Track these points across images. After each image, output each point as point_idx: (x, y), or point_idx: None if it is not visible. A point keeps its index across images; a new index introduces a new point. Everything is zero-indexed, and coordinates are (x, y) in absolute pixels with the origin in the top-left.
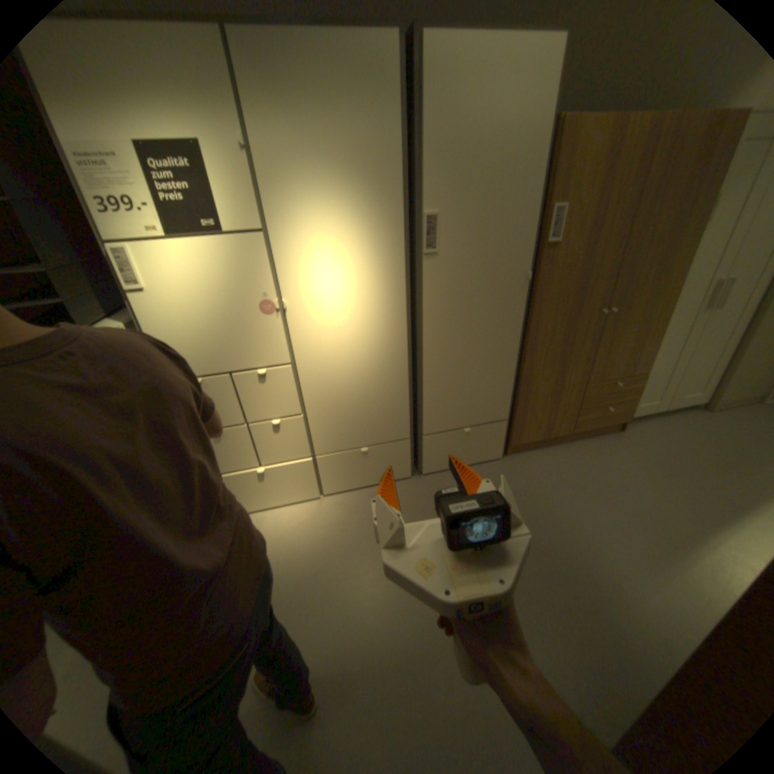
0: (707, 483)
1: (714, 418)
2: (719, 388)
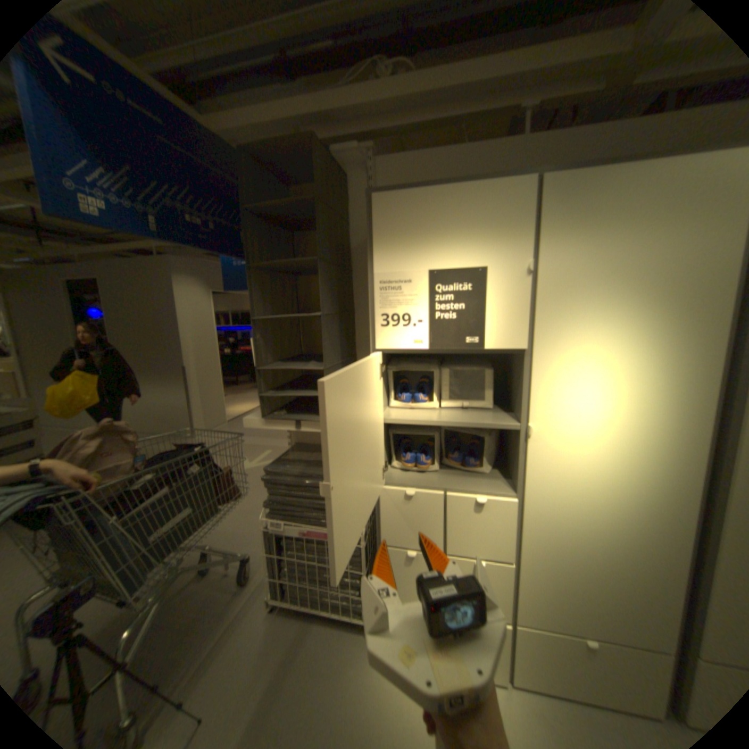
0: None
1: None
2: None
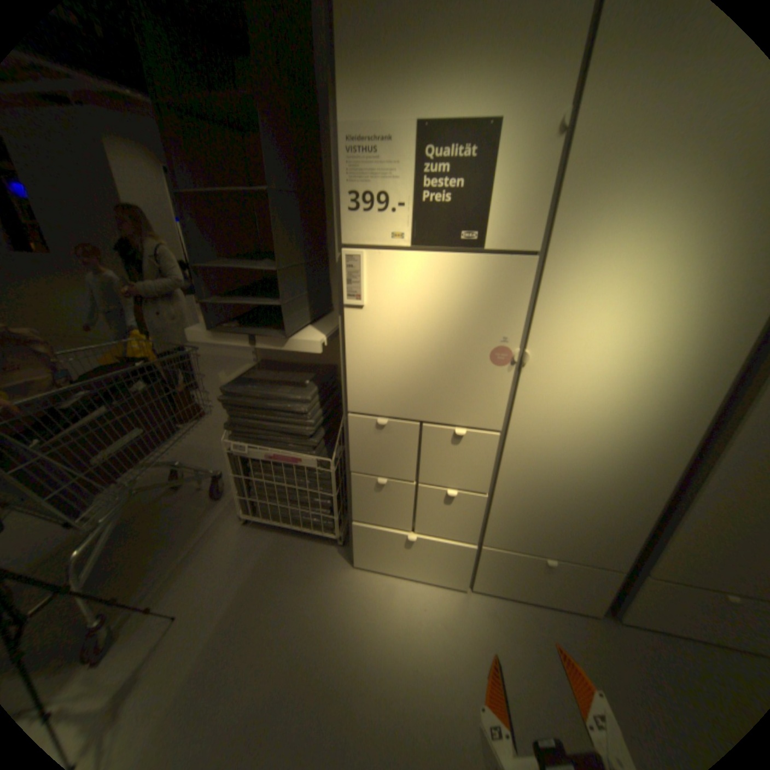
0: None
1: None
2: None
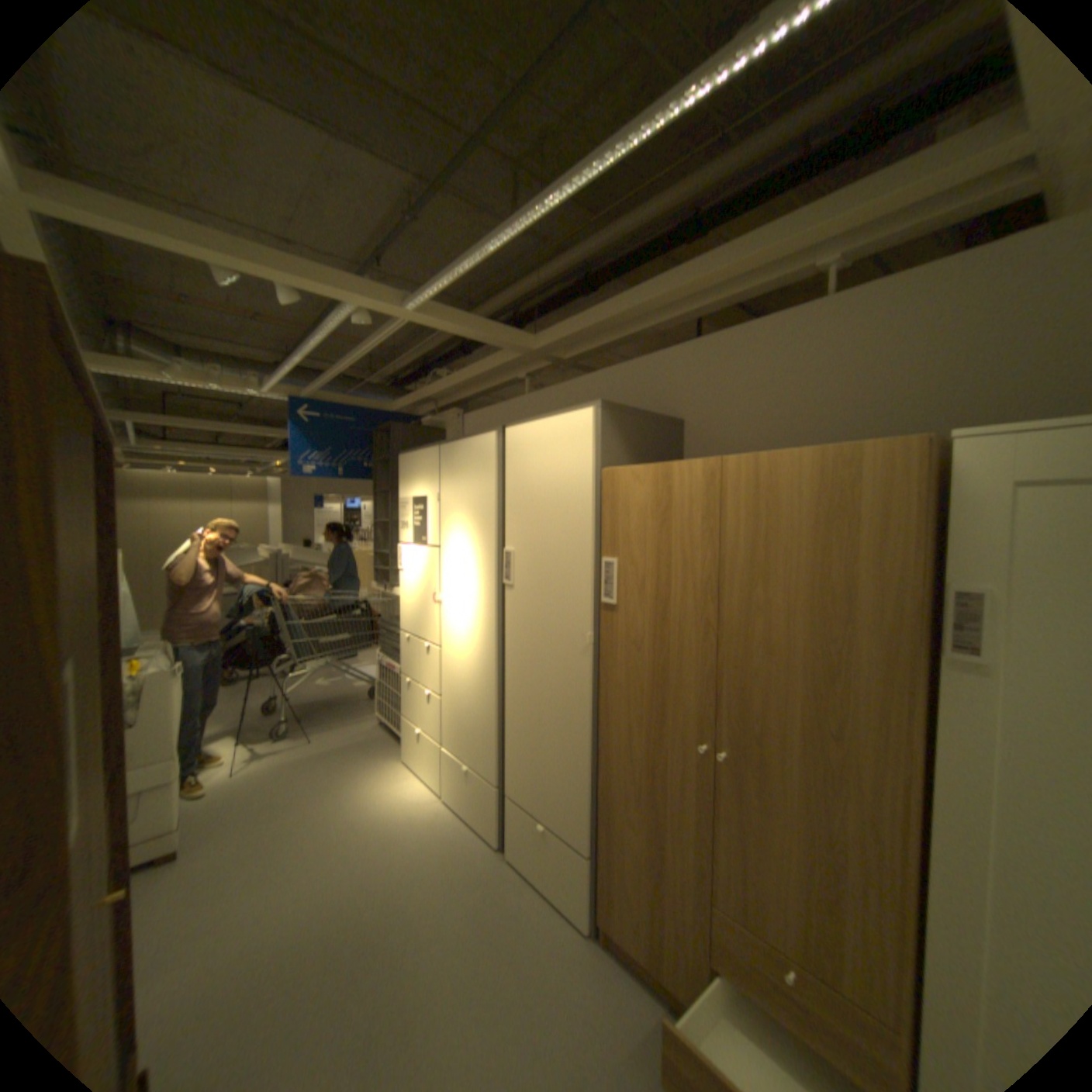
0: None
1: None
2: None
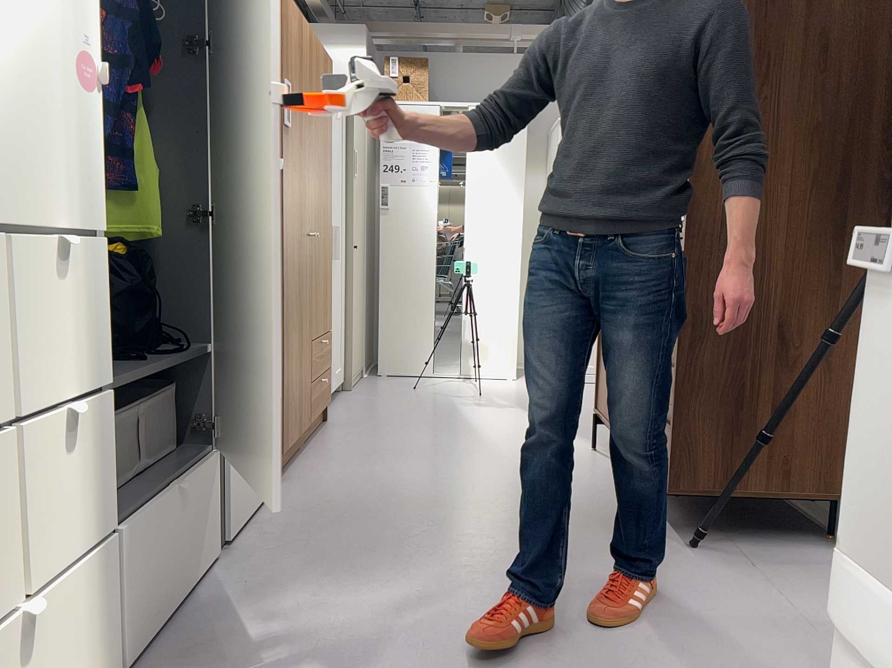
0: (427, 422)
1: (356, 393)
2: (346, 360)
